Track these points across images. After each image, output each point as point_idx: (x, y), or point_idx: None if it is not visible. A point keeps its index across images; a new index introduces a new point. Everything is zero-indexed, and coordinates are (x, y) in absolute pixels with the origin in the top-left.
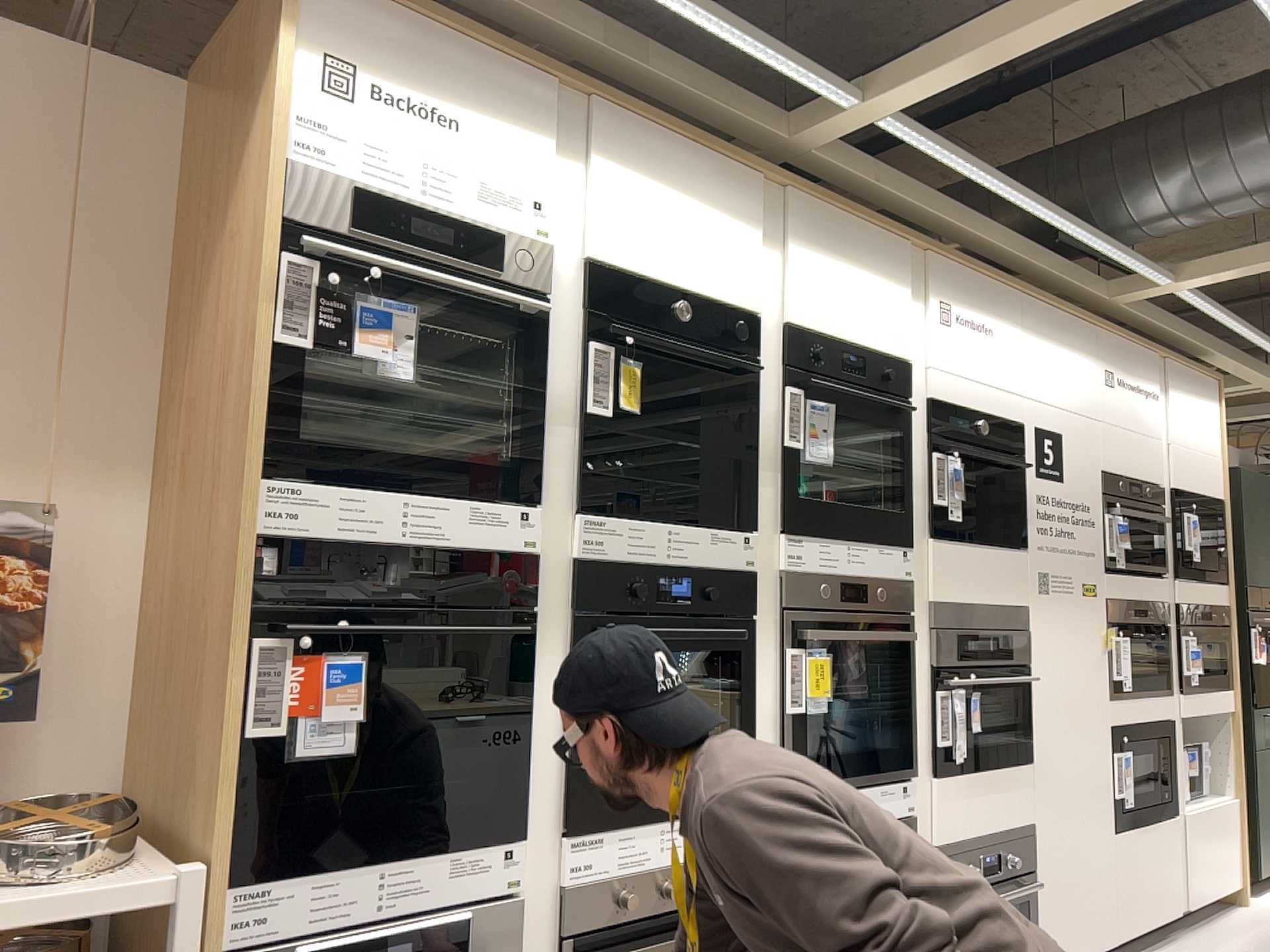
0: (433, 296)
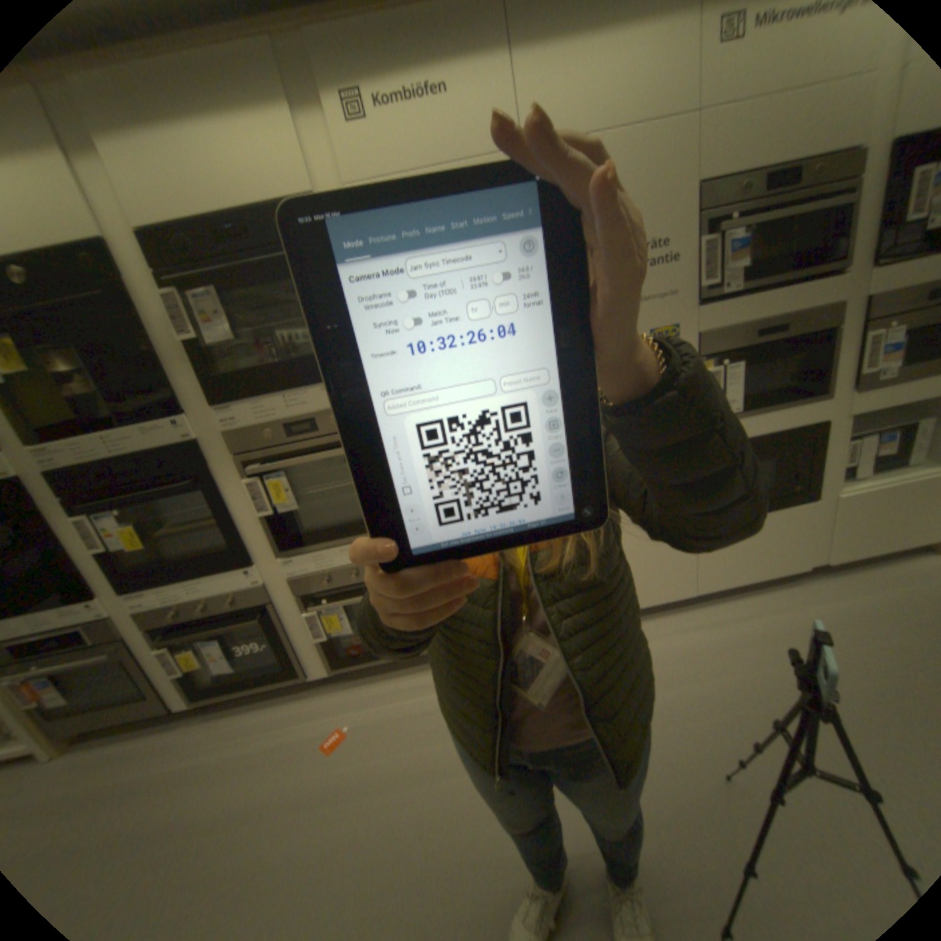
0: None
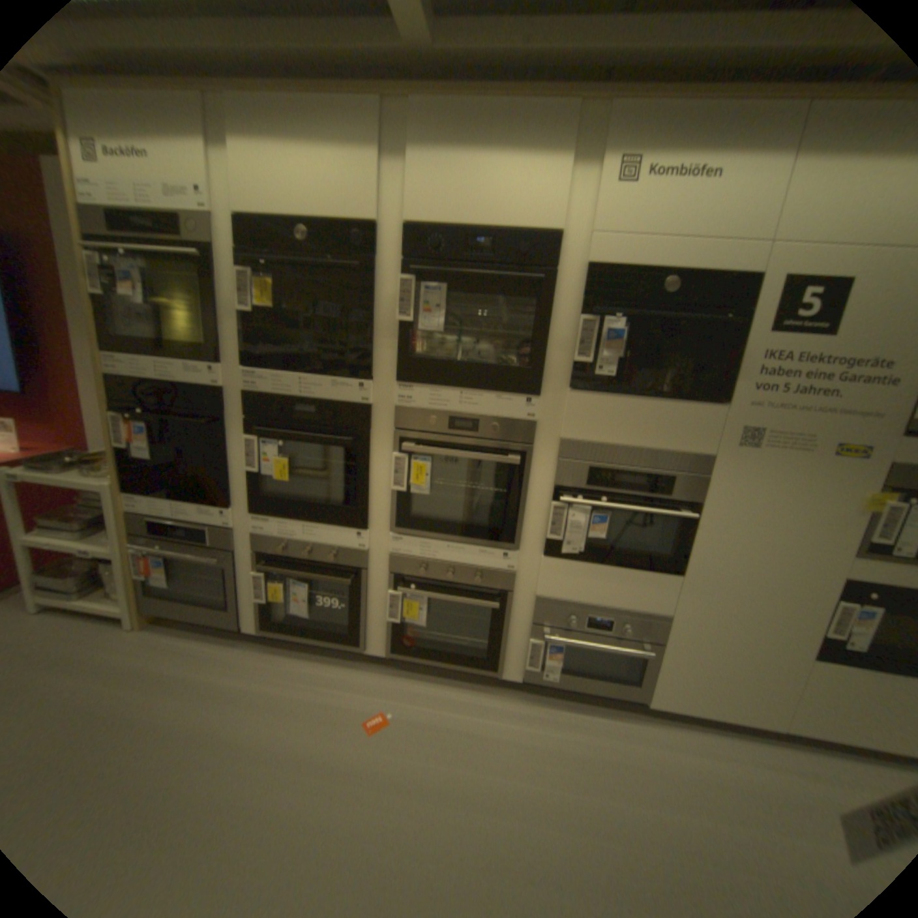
0: (146, 259)
